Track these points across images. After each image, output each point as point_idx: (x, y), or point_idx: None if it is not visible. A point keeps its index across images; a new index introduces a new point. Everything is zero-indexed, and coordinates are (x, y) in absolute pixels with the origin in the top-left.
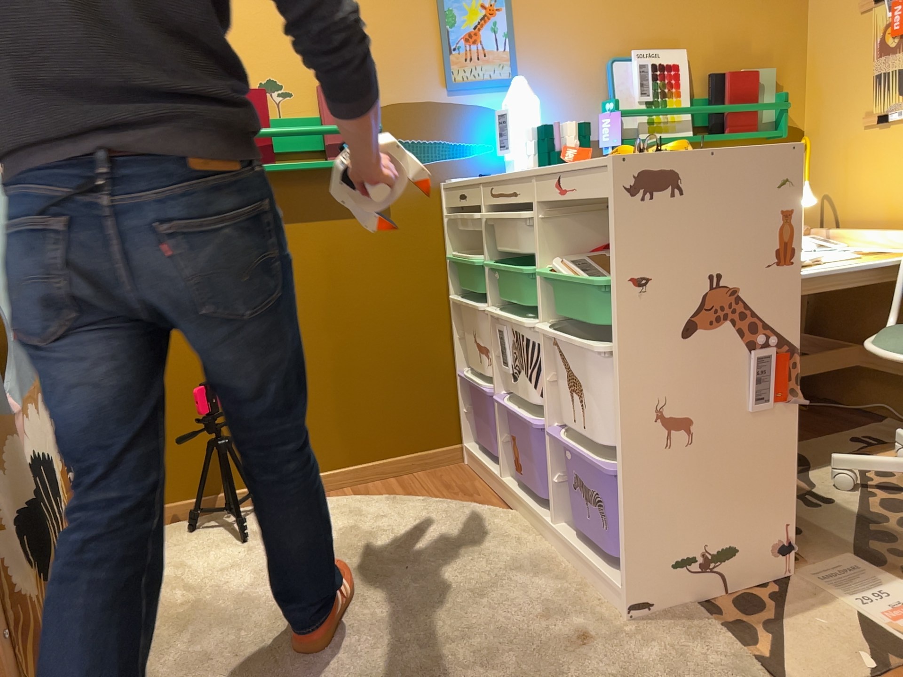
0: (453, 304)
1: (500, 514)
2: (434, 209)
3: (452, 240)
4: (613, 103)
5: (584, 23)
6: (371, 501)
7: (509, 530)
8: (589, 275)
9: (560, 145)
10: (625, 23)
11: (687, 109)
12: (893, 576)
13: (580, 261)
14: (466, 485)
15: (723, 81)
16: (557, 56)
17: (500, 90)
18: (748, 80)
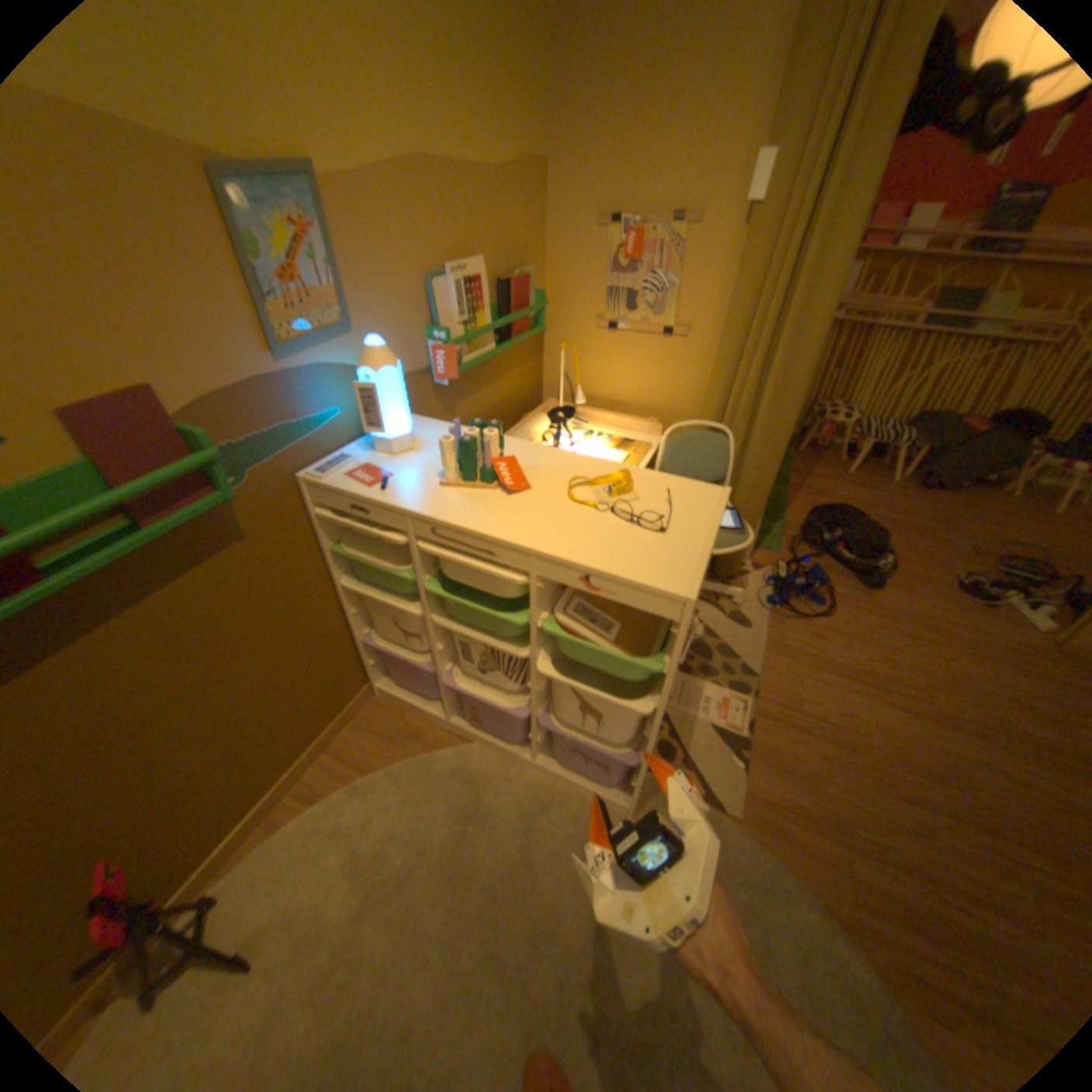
0: (342, 587)
1: (464, 751)
2: (296, 505)
3: (327, 530)
4: (445, 334)
5: (401, 232)
6: (338, 806)
7: (487, 767)
8: (596, 629)
9: (480, 453)
10: (435, 228)
11: (496, 327)
12: (698, 676)
13: (575, 610)
14: (401, 725)
15: (509, 287)
16: (383, 280)
17: (335, 338)
18: (525, 284)
